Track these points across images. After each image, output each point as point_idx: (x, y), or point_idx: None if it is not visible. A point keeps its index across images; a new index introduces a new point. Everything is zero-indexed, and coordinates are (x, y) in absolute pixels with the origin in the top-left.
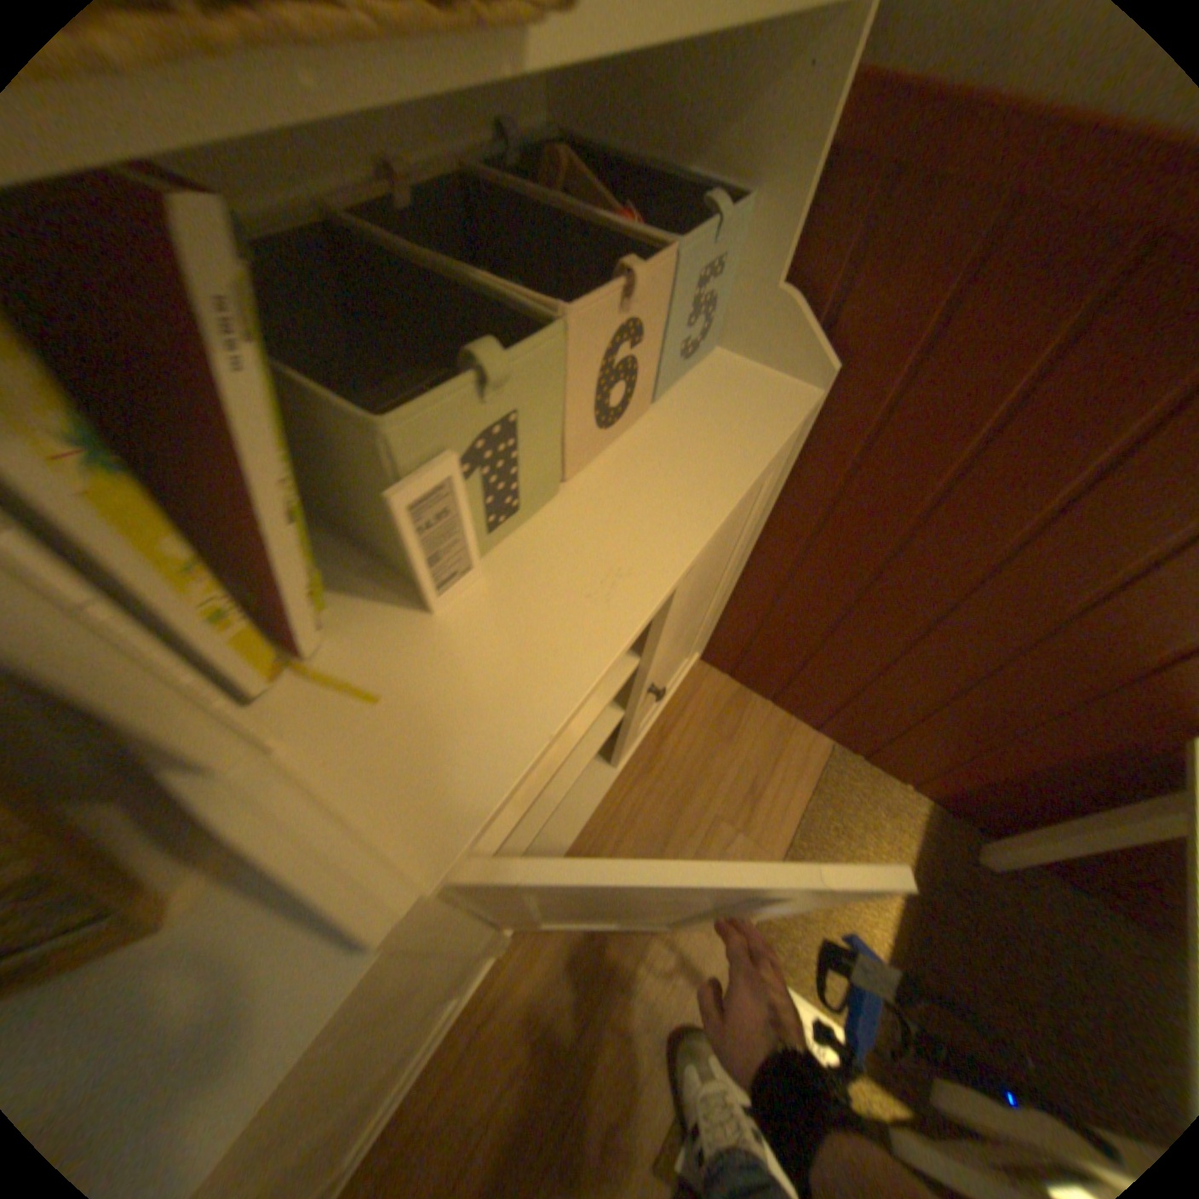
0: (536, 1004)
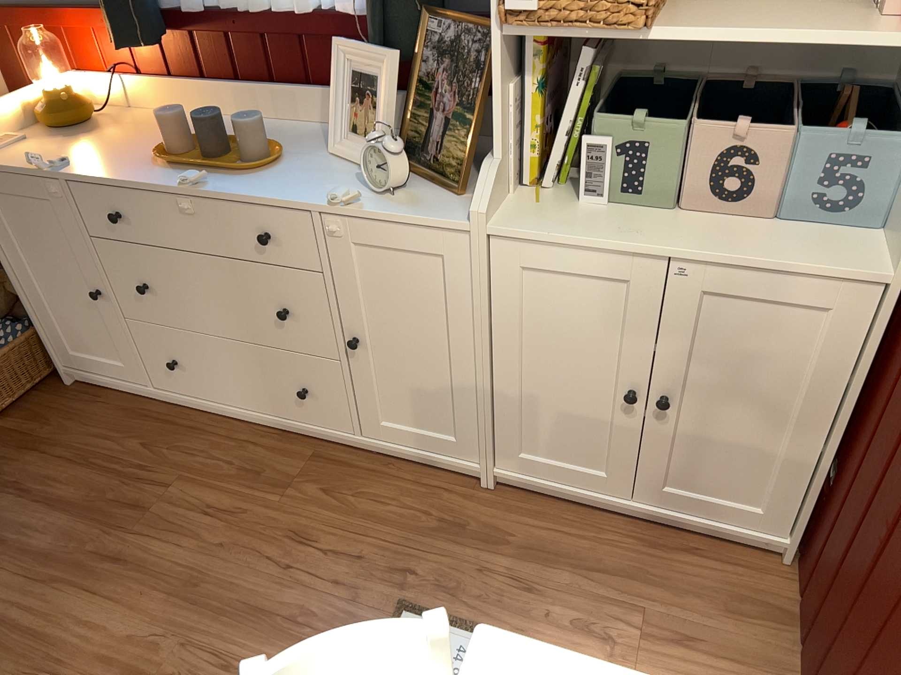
0: (463, 511)
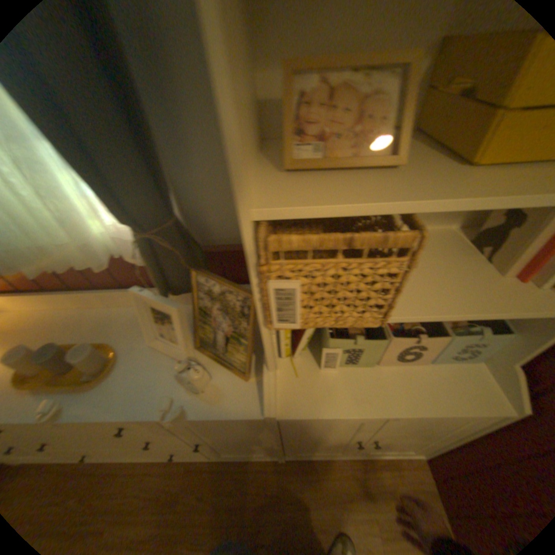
0: (274, 488)
